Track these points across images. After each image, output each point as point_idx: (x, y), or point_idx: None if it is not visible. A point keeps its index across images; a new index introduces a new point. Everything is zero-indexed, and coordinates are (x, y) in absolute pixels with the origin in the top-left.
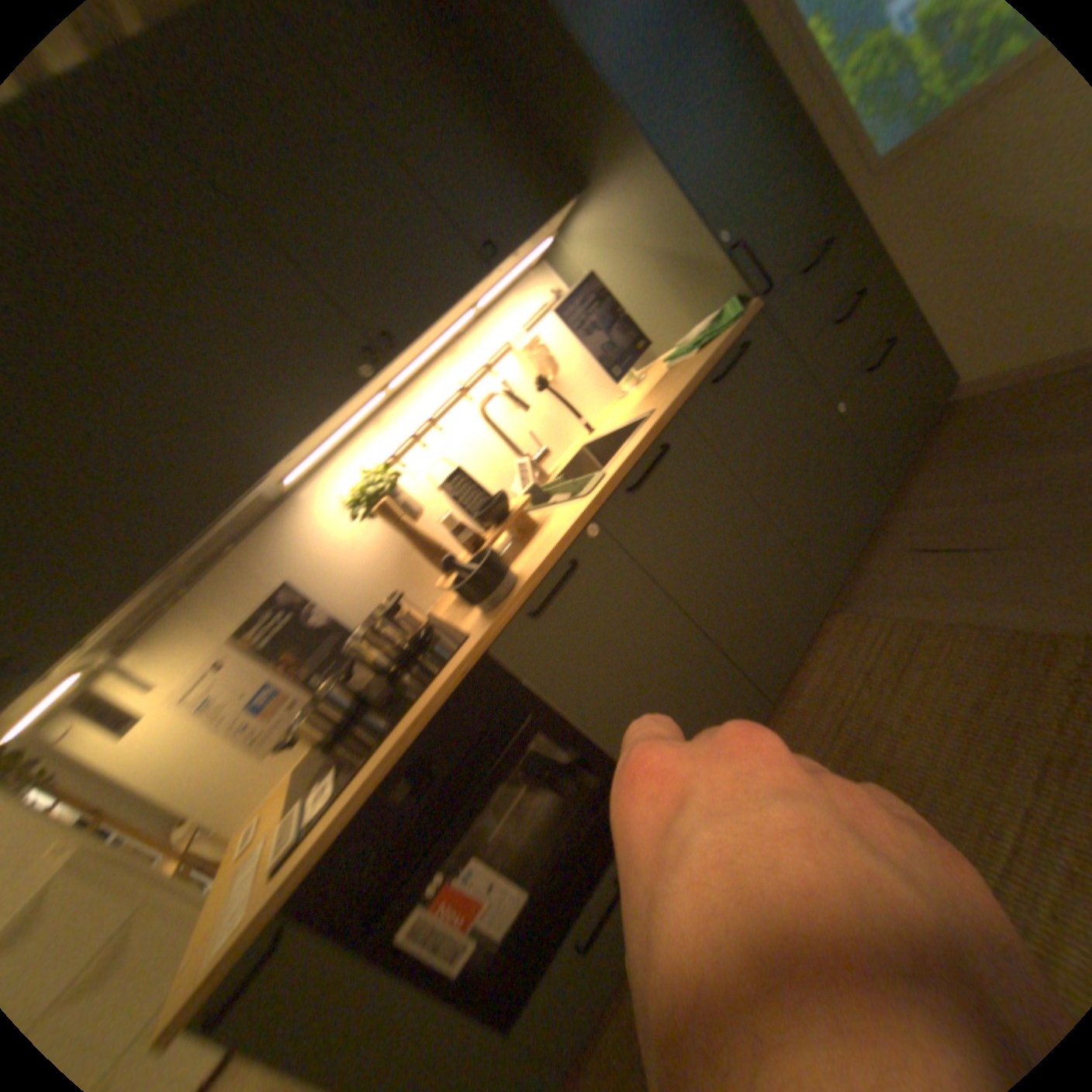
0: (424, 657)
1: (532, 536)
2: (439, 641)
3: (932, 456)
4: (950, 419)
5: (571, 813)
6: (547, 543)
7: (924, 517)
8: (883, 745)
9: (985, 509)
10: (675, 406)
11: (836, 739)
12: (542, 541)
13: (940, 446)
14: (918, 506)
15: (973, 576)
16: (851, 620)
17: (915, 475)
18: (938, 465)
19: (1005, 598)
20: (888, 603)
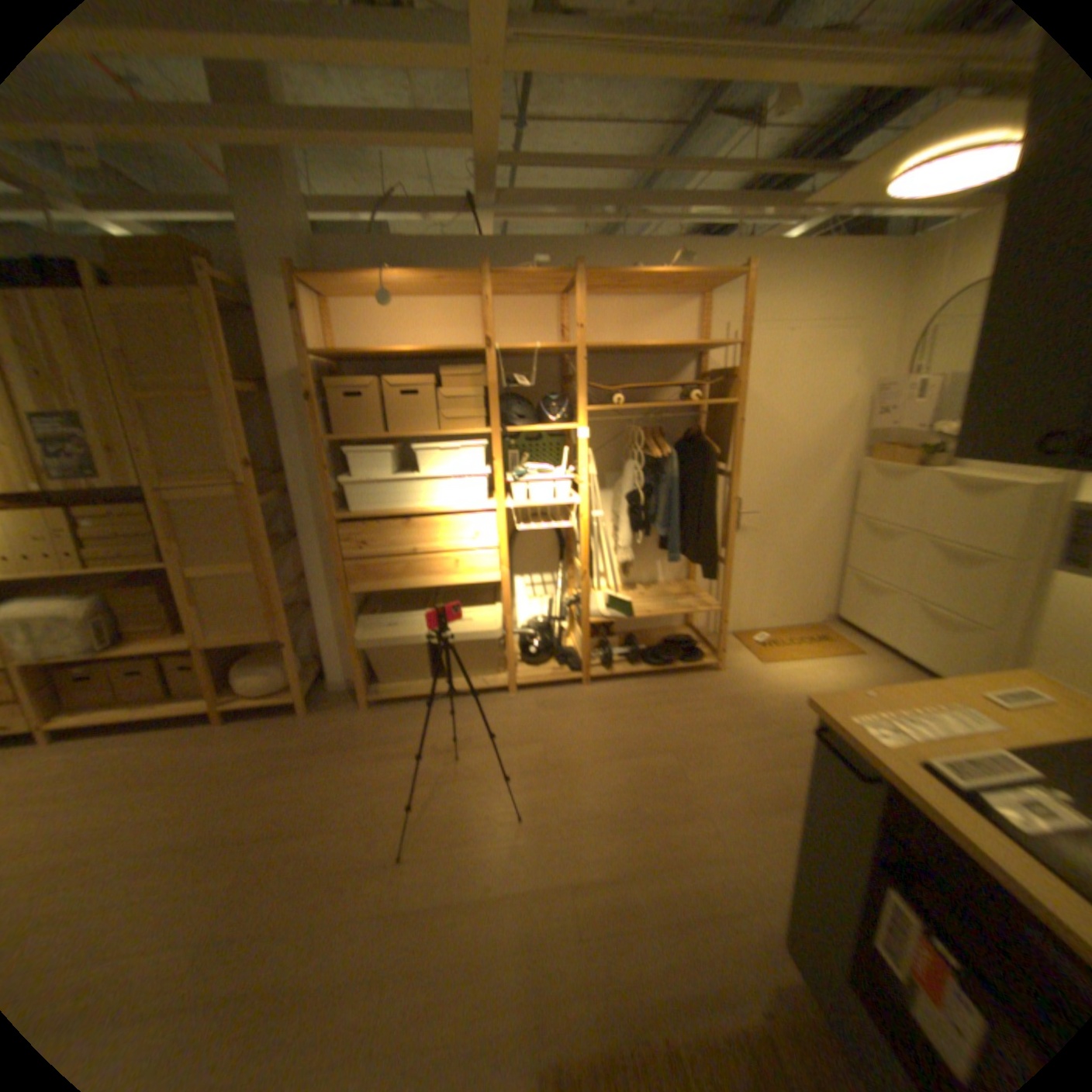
0: None
1: None
2: None
3: None
4: None
5: None
6: None
7: None
8: None
9: None
10: None
11: None
12: None
13: None
14: None
15: None
16: None
17: None
18: None
19: None
20: None
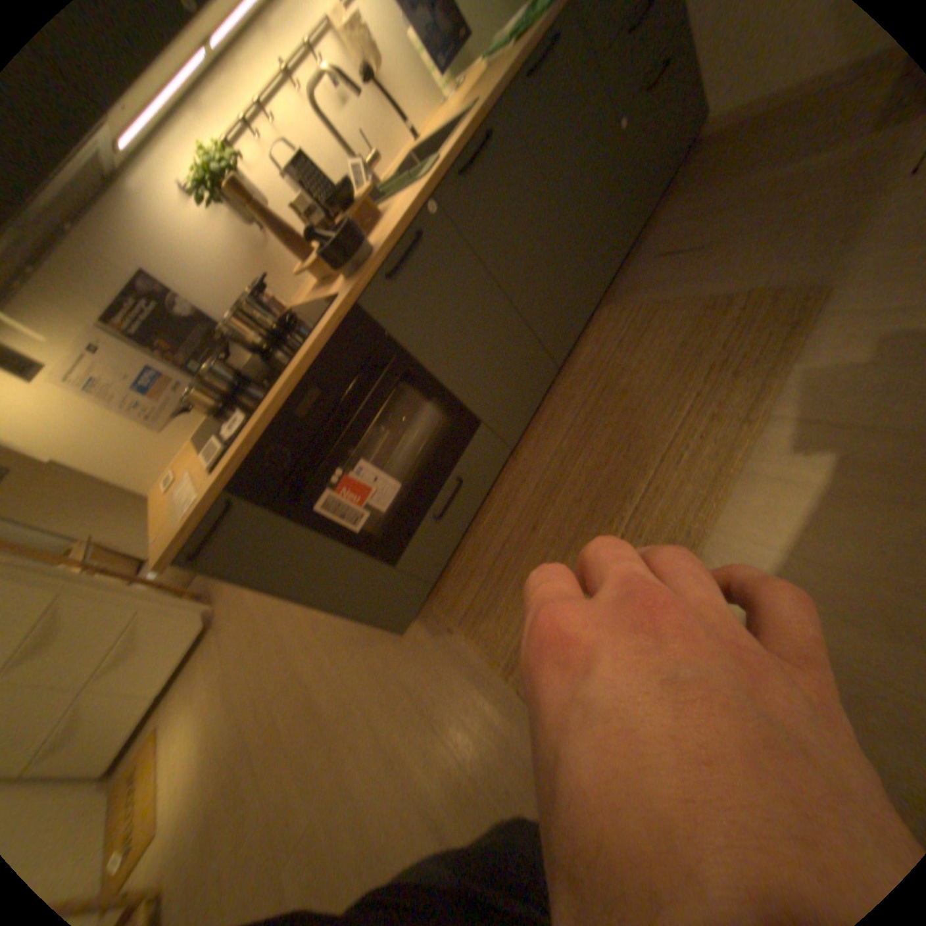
0: (297, 324)
1: (378, 219)
2: (305, 314)
3: (680, 183)
4: (696, 152)
5: (424, 438)
6: (394, 215)
7: (668, 230)
8: (624, 378)
9: (707, 219)
10: (496, 91)
11: (596, 382)
12: (388, 216)
13: (686, 175)
14: (665, 222)
15: (692, 266)
16: (612, 308)
17: (666, 199)
18: (682, 190)
19: (708, 277)
20: (637, 293)
